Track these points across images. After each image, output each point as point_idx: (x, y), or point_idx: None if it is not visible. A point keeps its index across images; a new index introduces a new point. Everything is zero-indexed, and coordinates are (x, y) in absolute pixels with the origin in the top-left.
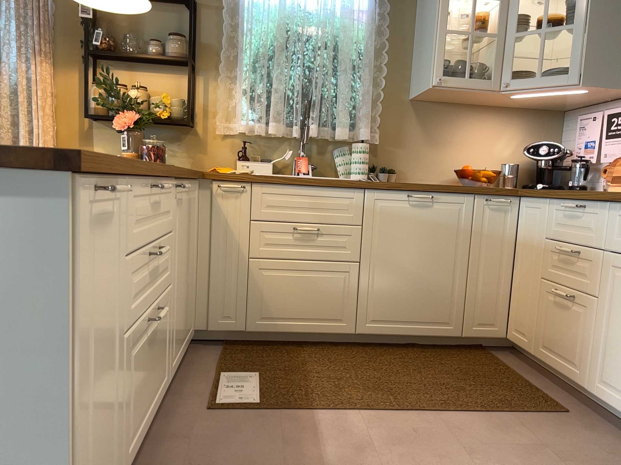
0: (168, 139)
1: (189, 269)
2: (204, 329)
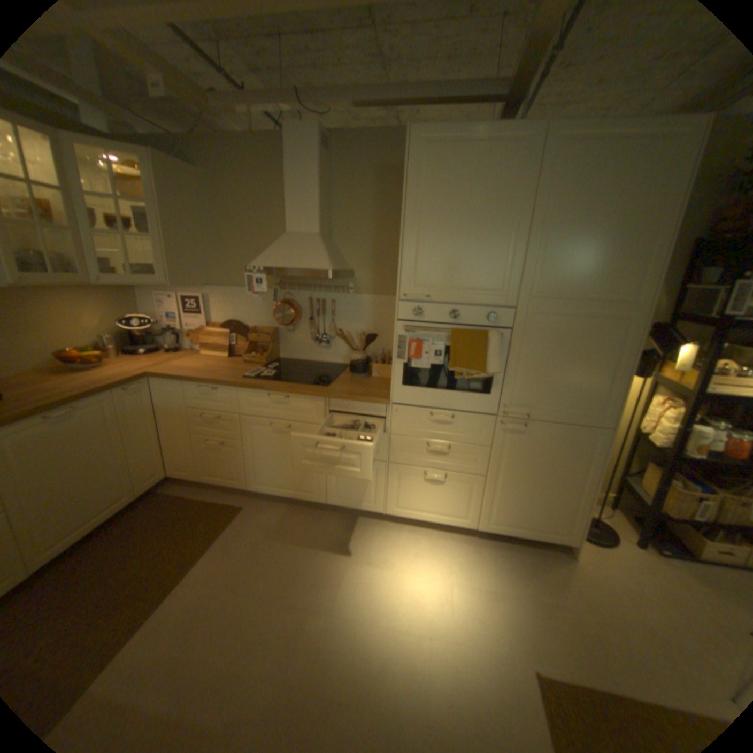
0: None
1: None
2: None
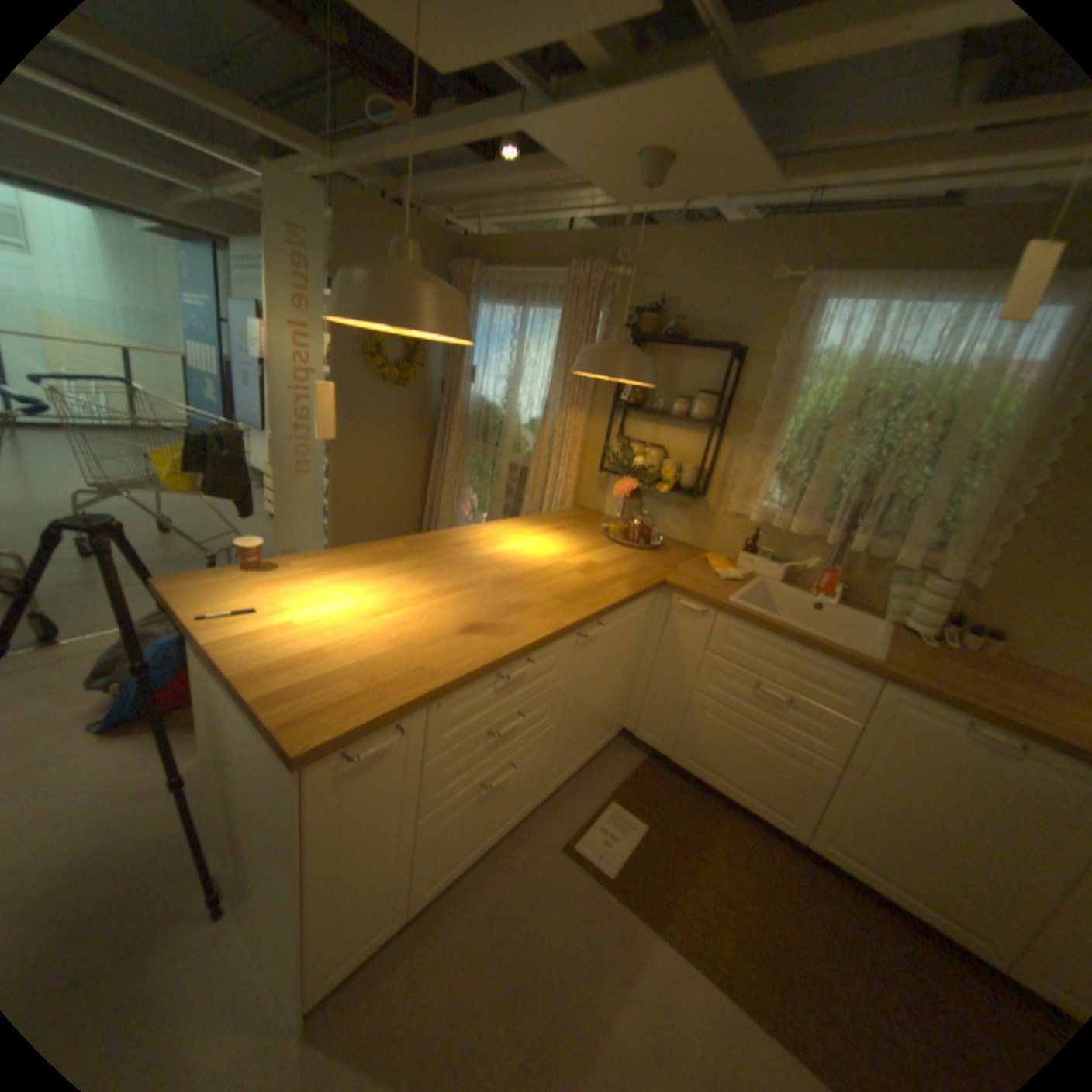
0: (675, 504)
1: (615, 684)
2: (633, 732)
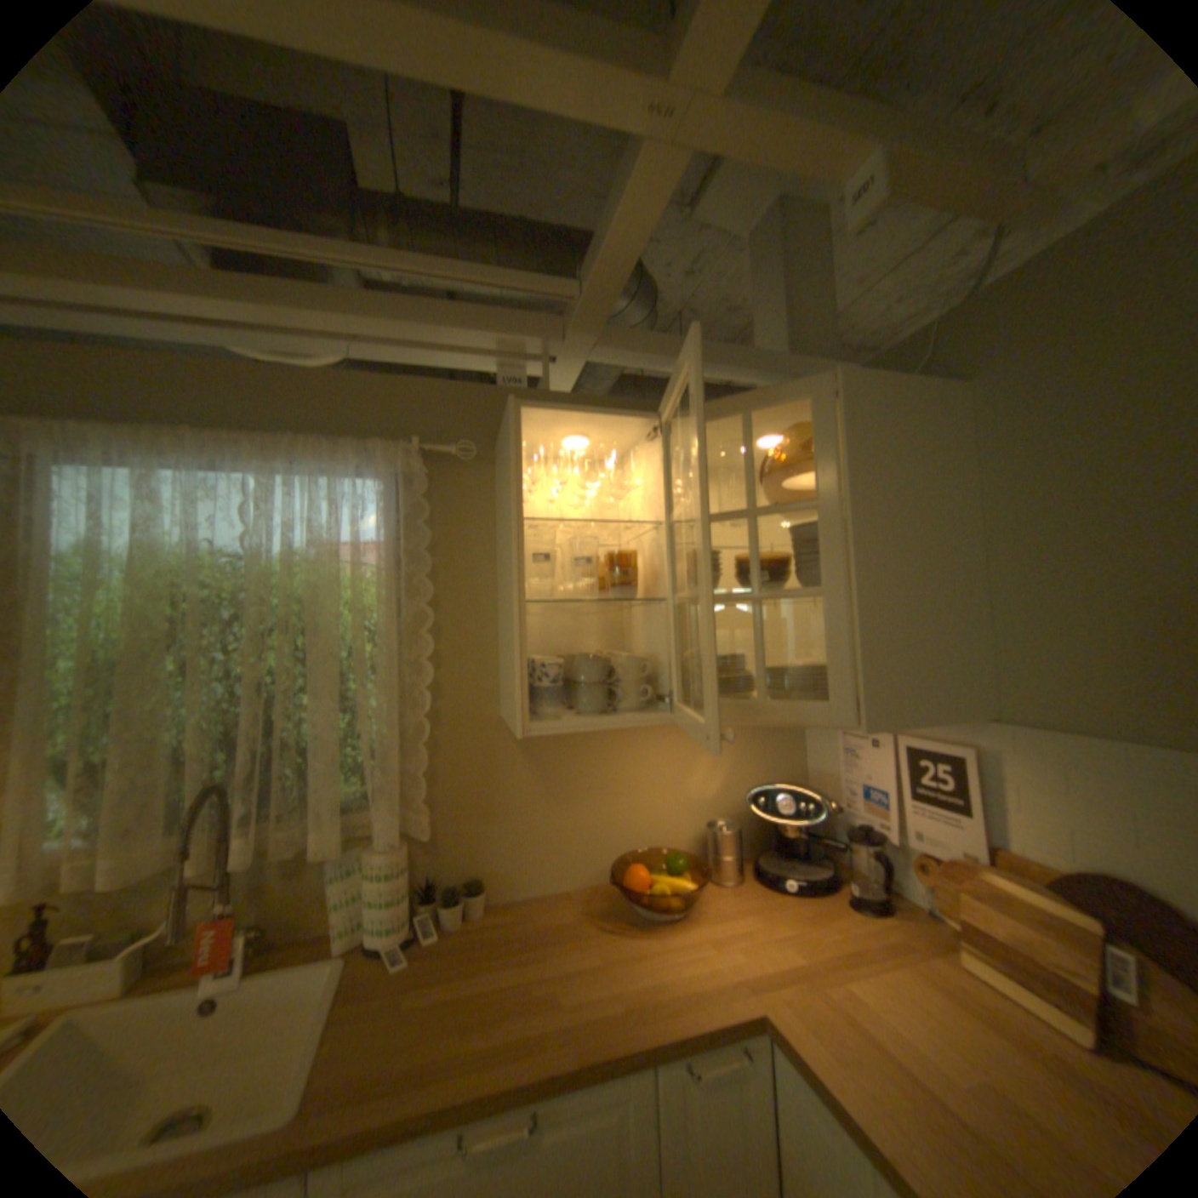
0: None
1: None
2: None
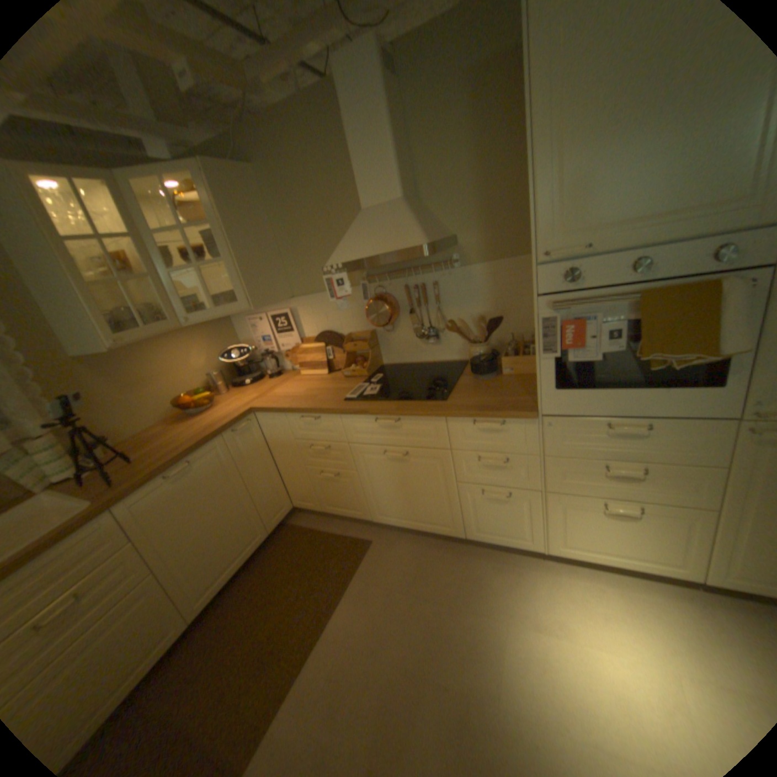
0: None
1: None
2: None
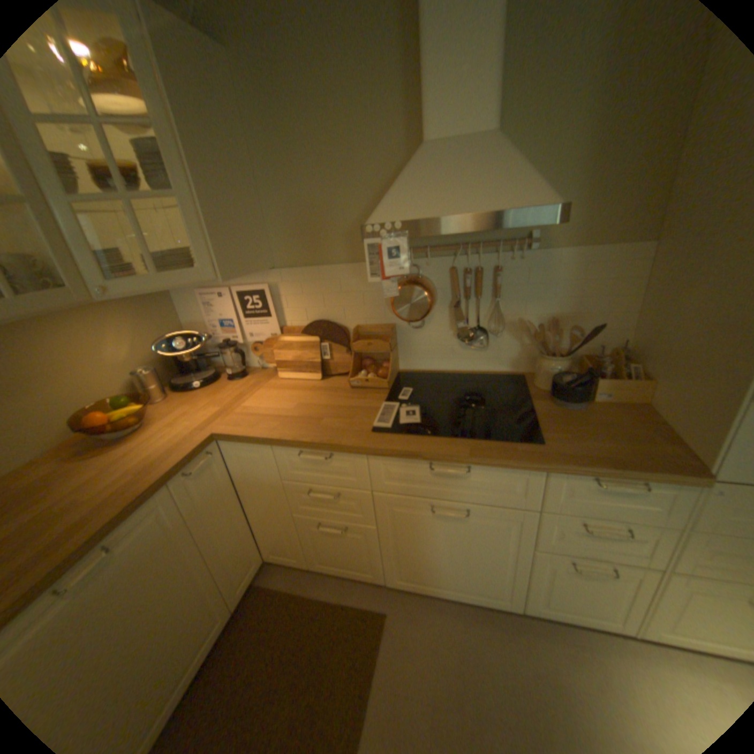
0: None
1: None
2: None
